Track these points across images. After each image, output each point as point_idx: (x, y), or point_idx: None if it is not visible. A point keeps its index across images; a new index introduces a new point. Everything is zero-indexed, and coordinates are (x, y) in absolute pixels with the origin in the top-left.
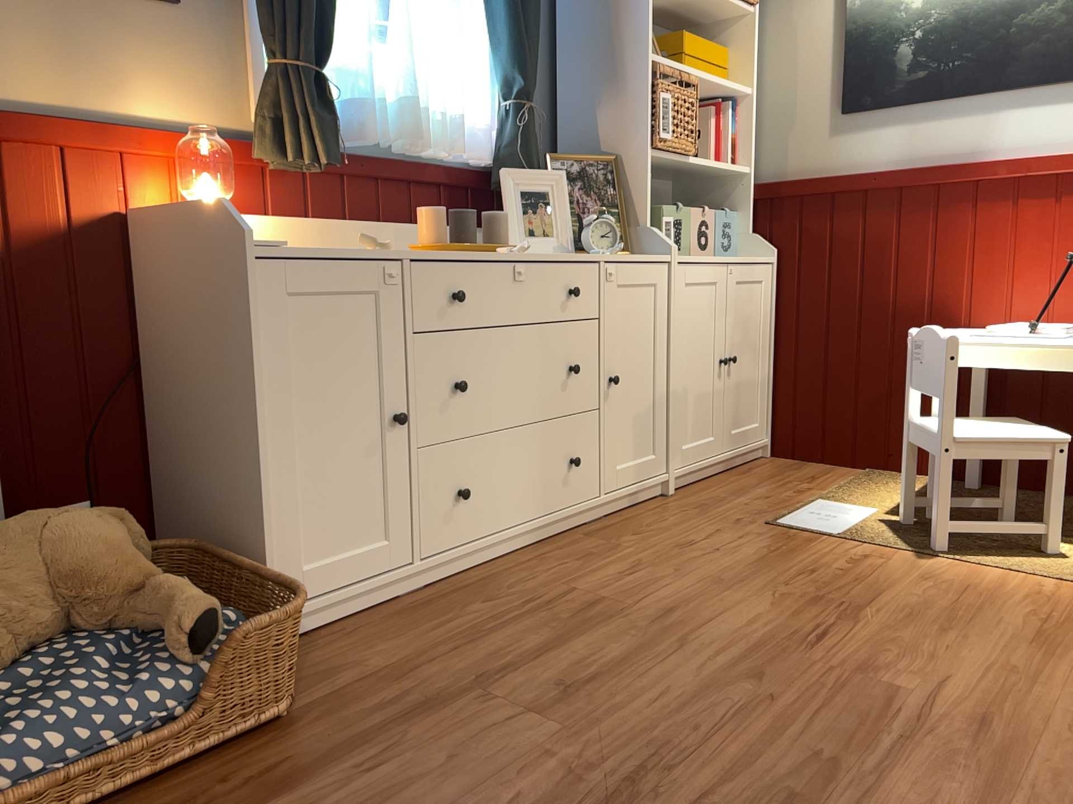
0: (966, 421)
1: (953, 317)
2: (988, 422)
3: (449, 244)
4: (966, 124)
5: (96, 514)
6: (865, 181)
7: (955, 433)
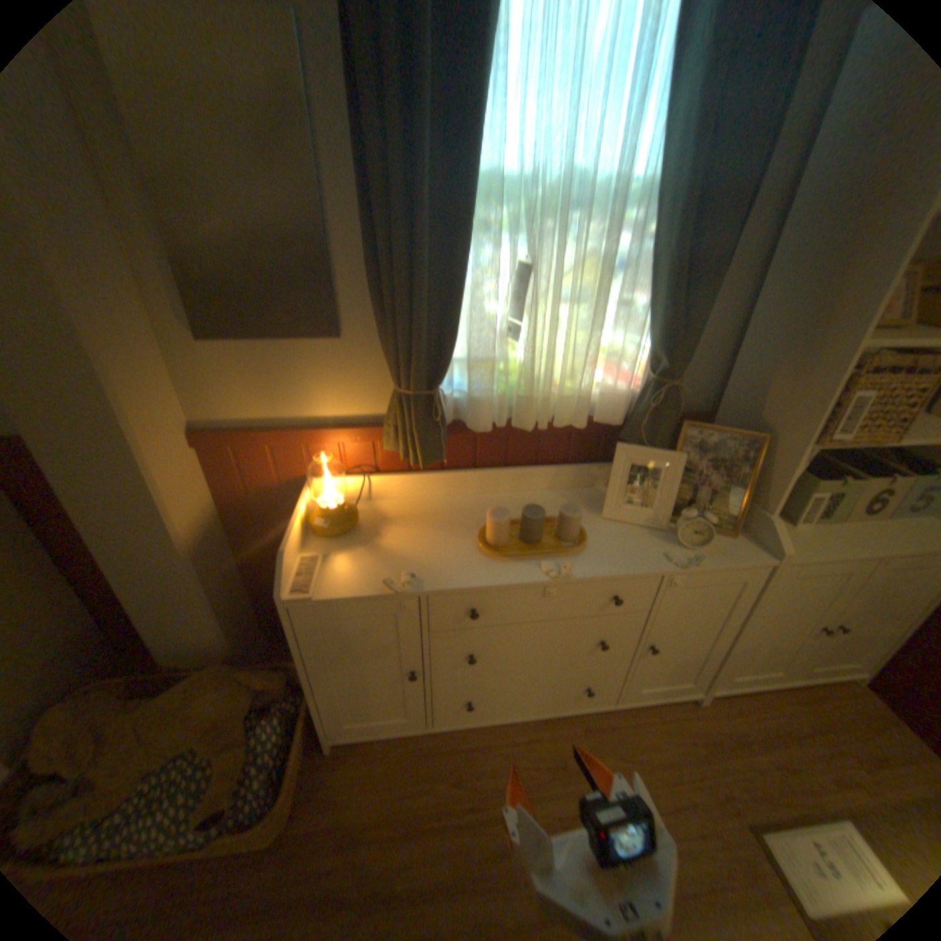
0: None
1: None
2: None
3: (498, 554)
4: None
5: (230, 687)
6: None
7: None
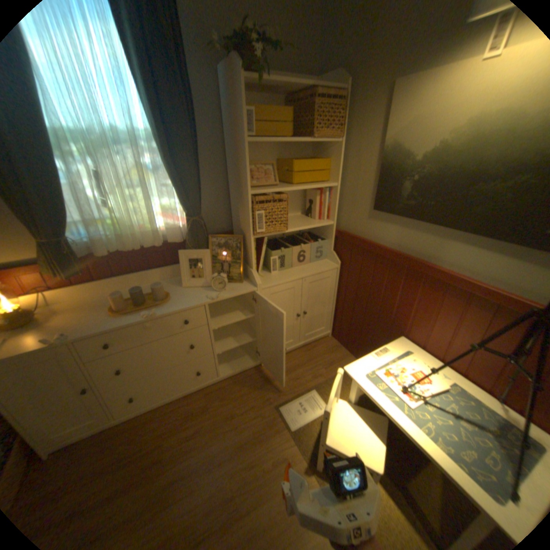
0: (357, 417)
1: (403, 330)
2: (365, 425)
3: (116, 315)
4: (432, 240)
5: None
6: (377, 250)
7: (331, 439)
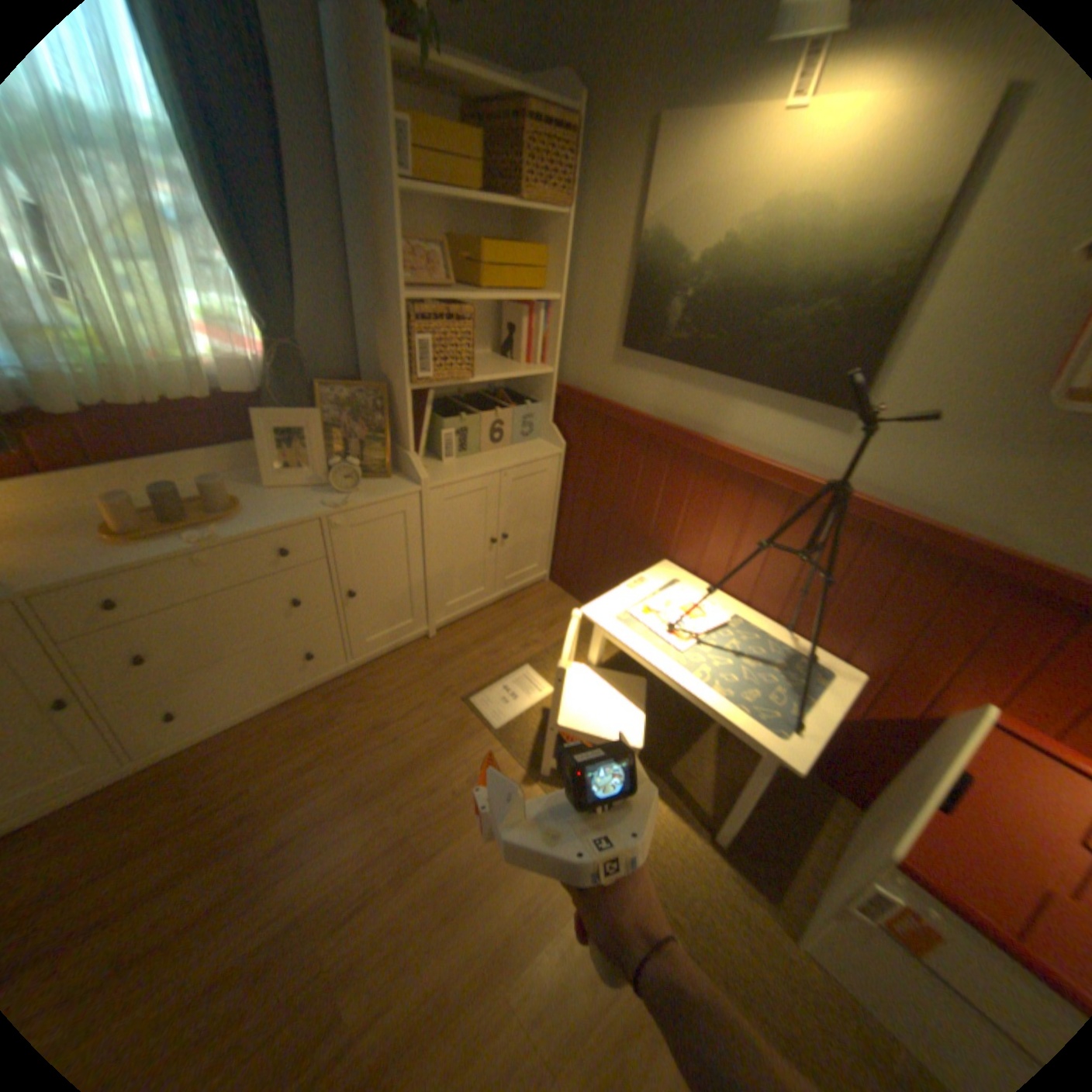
0: (600, 682)
1: (664, 550)
2: (612, 691)
3: (123, 539)
4: (709, 399)
5: None
6: (626, 419)
7: (564, 717)
